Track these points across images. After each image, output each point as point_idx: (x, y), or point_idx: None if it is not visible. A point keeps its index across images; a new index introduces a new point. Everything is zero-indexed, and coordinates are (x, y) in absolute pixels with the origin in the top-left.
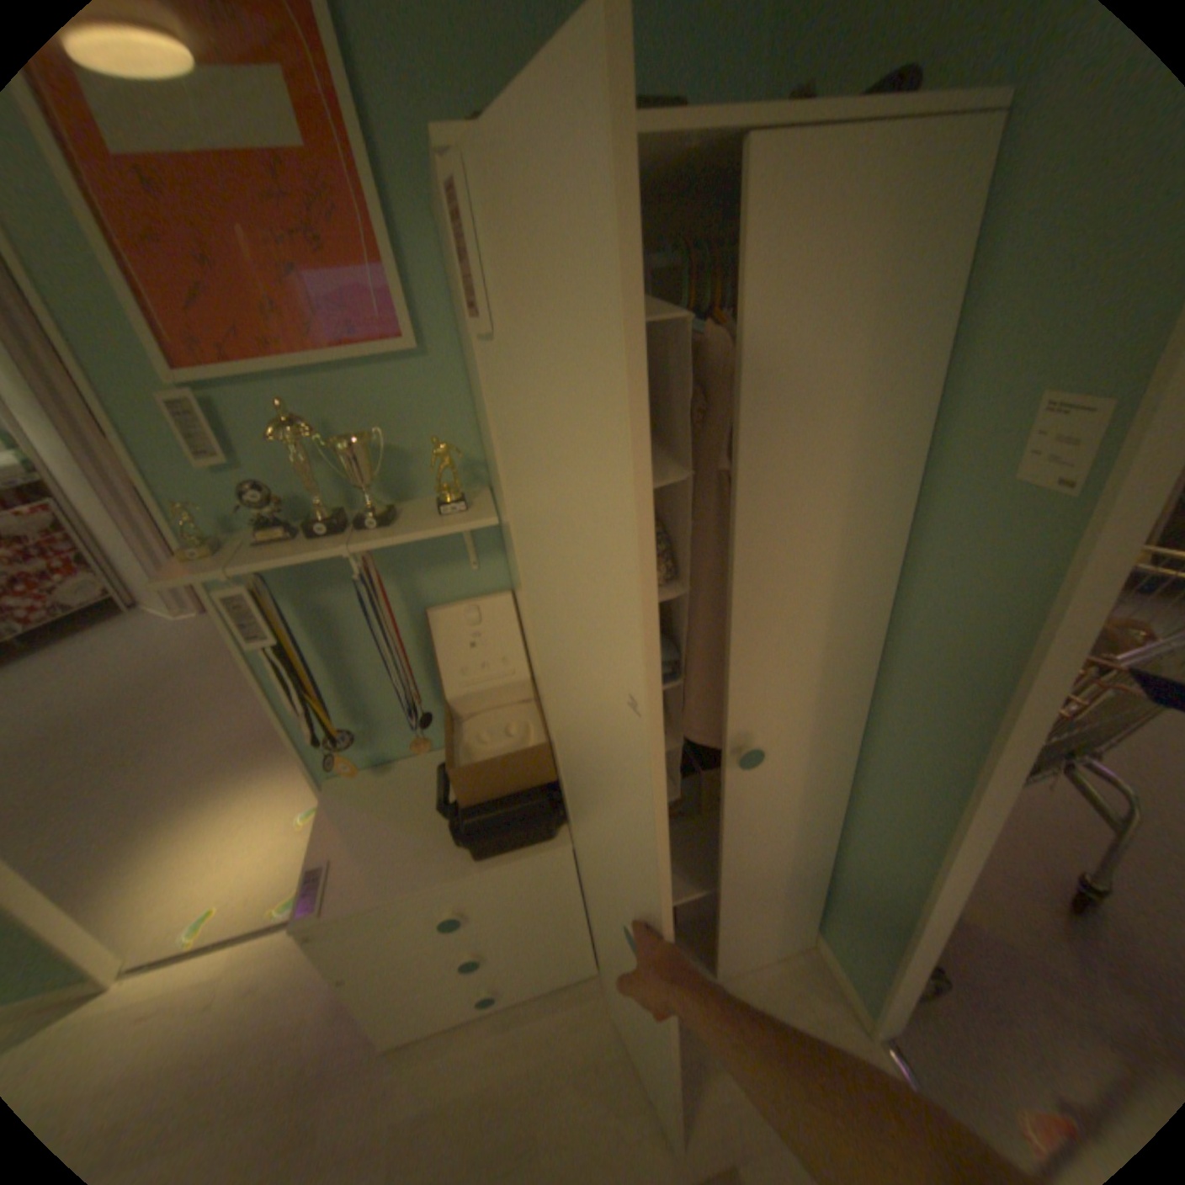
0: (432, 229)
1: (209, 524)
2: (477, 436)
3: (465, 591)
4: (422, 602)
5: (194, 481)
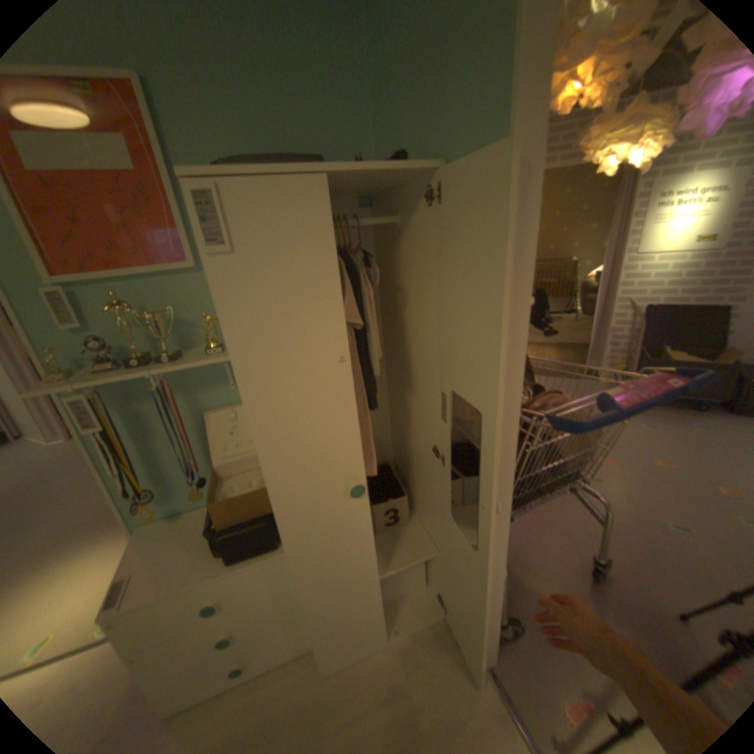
0: None
1: (68, 362)
2: None
3: (227, 401)
4: (201, 408)
5: (60, 337)
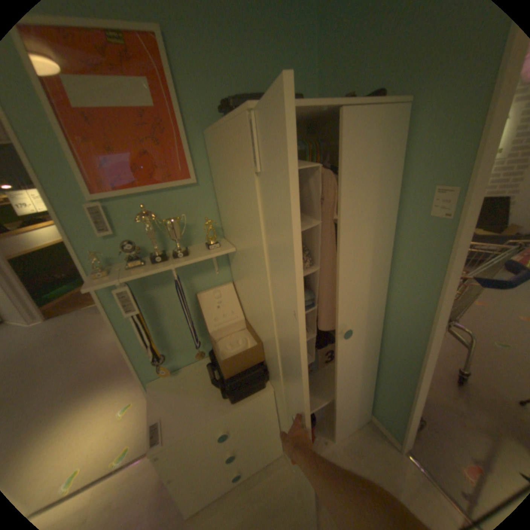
0: (203, 137)
1: (101, 262)
2: (219, 217)
3: (213, 283)
4: (195, 290)
5: (96, 243)
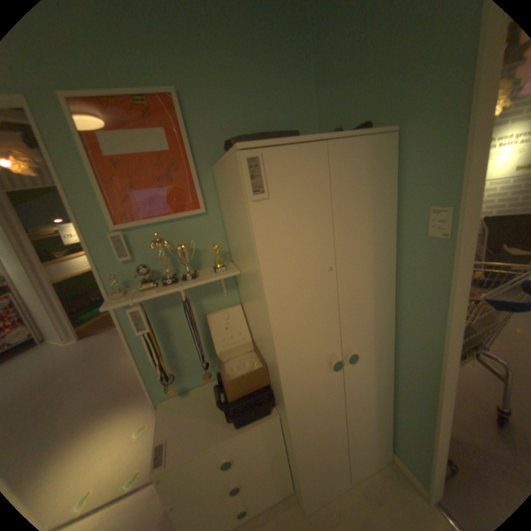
0: (211, 172)
1: (120, 285)
2: (226, 243)
3: (222, 306)
4: (204, 312)
5: (115, 268)
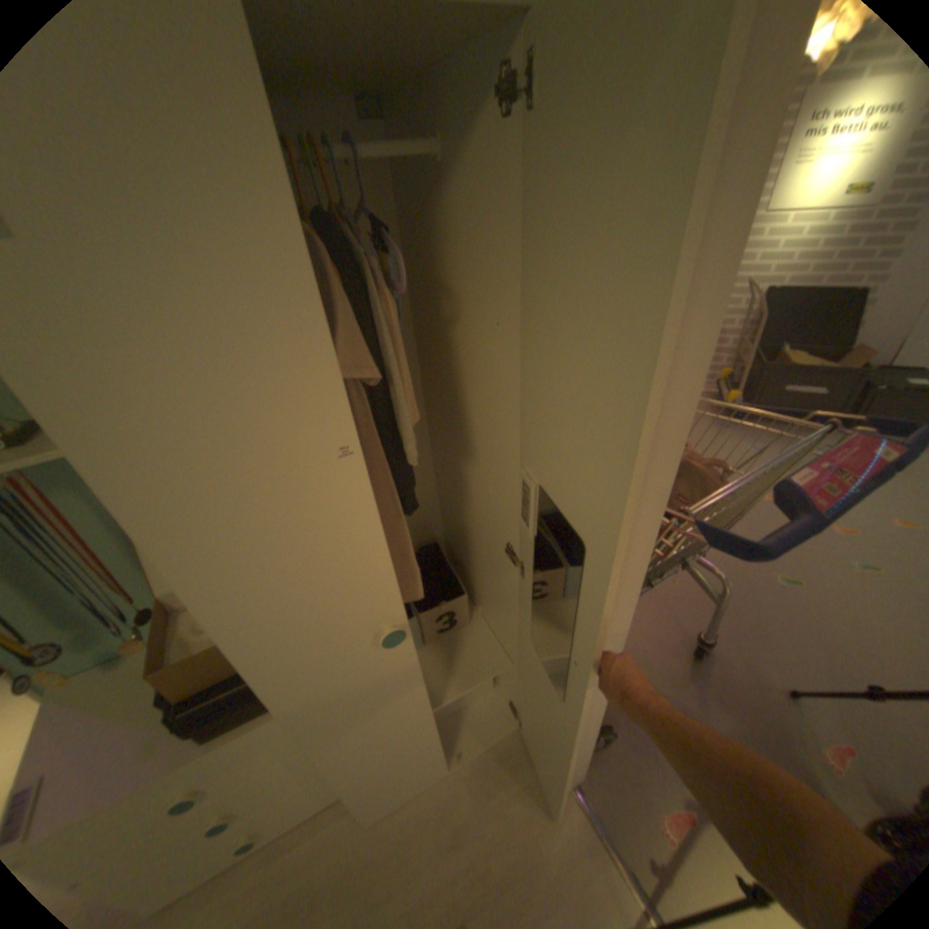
0: None
1: None
2: None
3: None
4: None
5: None
